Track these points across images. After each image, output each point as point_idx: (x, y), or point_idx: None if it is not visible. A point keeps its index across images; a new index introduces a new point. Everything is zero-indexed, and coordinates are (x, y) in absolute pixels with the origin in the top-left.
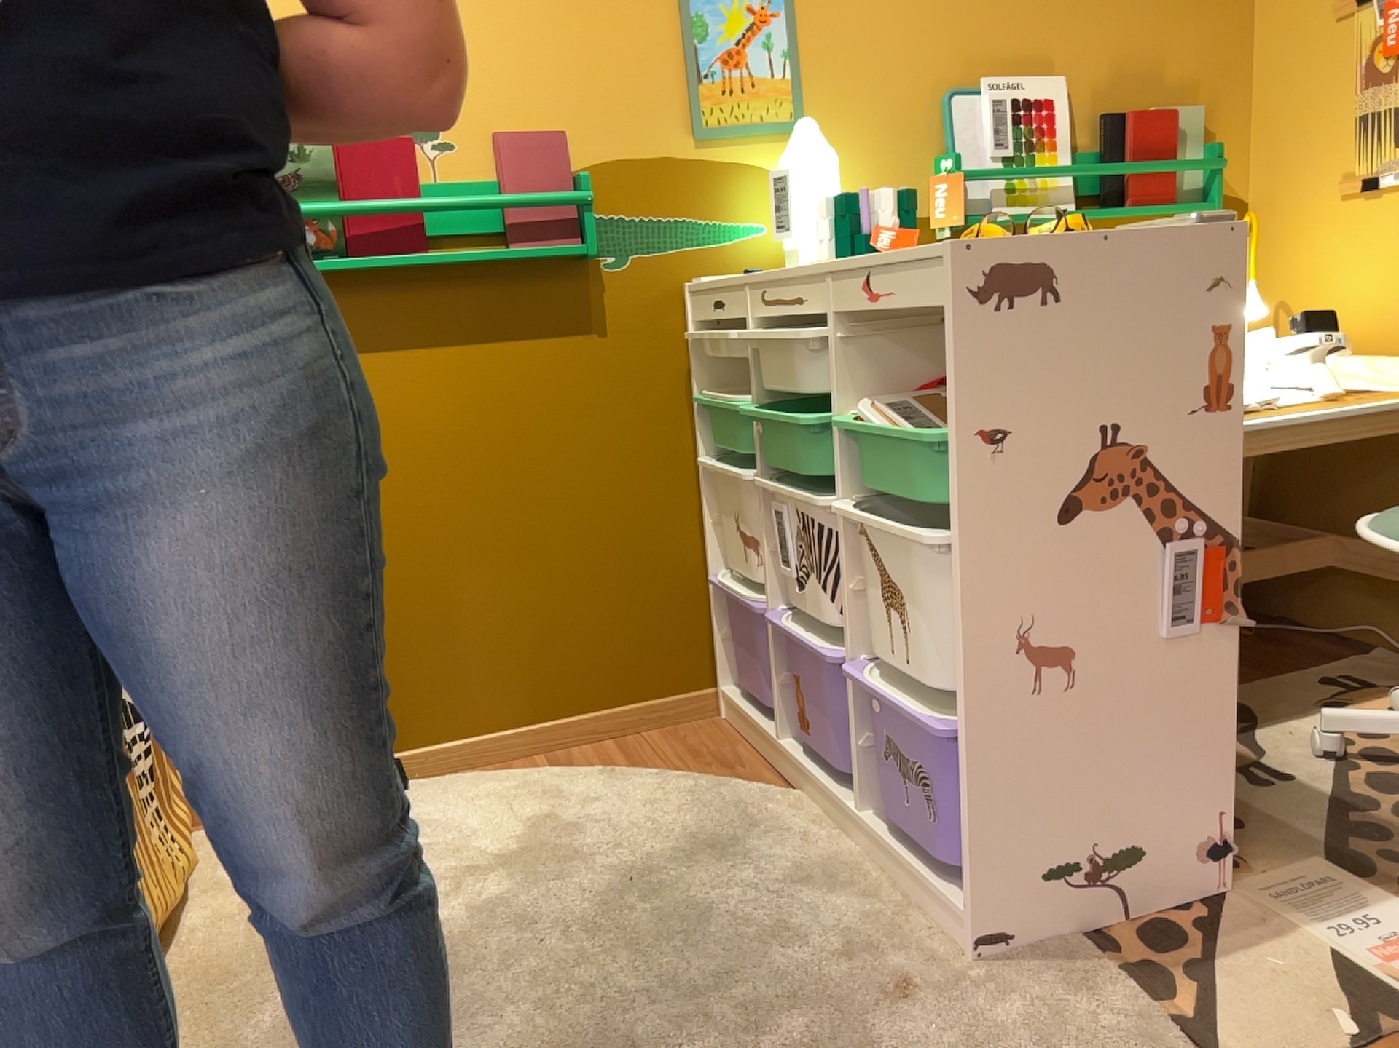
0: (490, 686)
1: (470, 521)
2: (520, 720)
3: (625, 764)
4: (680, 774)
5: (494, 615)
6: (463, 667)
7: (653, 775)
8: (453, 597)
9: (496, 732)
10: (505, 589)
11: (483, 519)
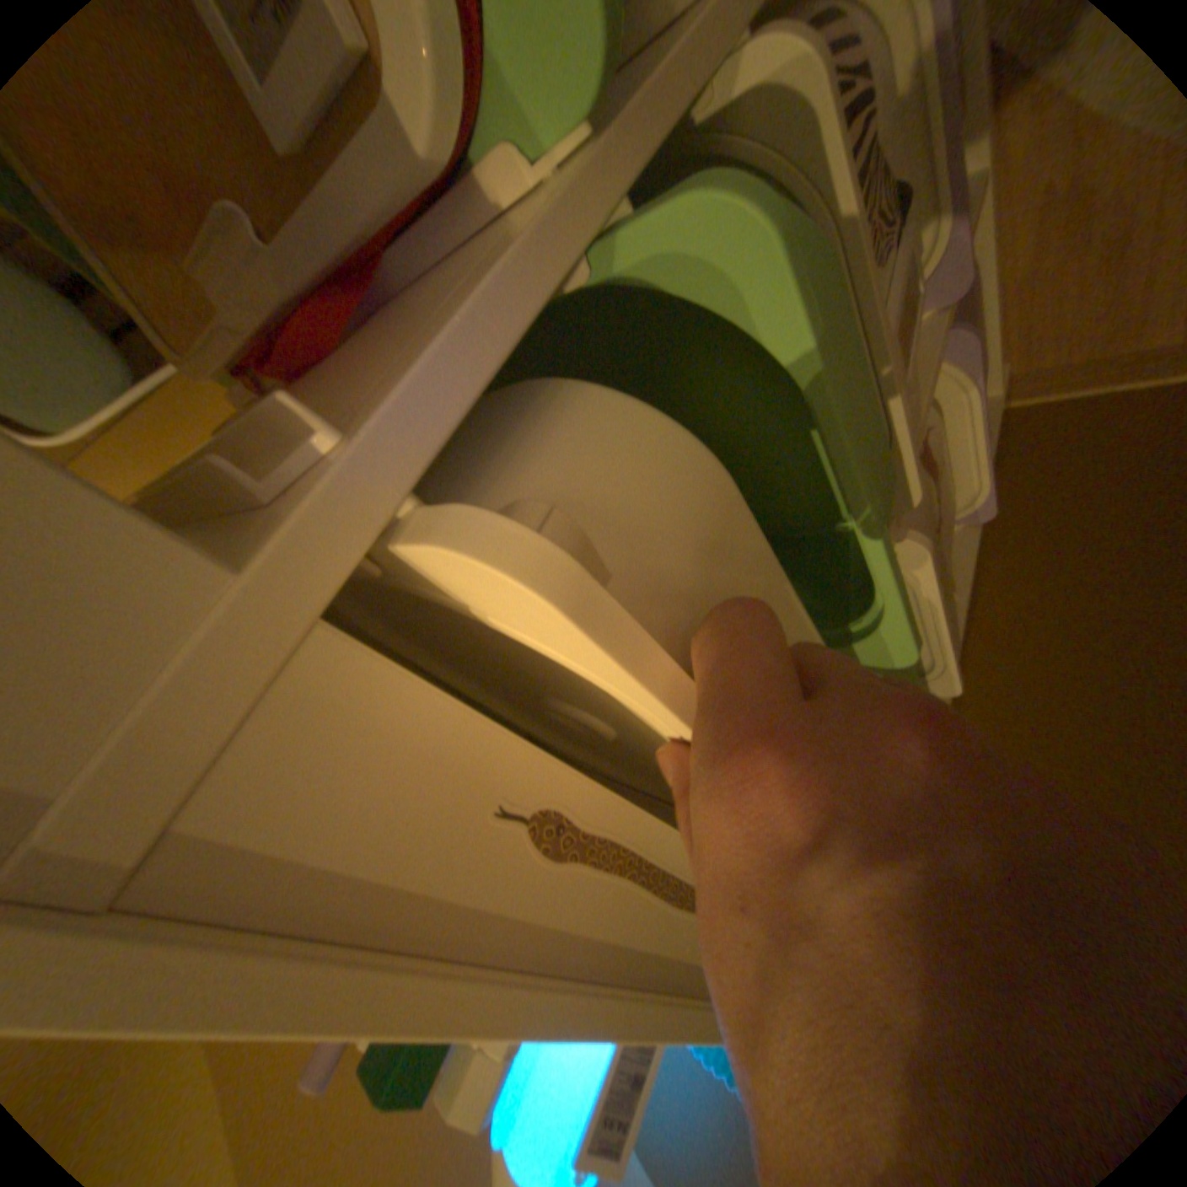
0: None
1: None
2: None
3: None
4: None
5: None
6: None
7: None
8: None
9: None
10: None
11: None
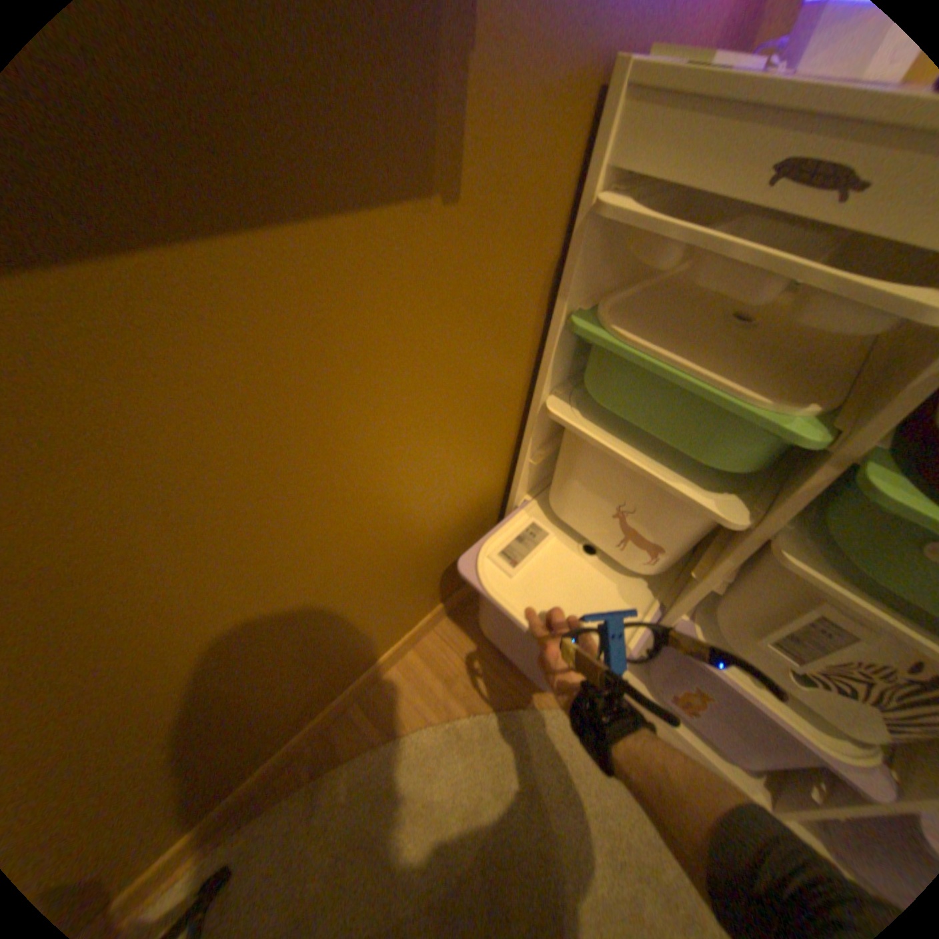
0: (297, 709)
1: (220, 629)
2: (333, 698)
3: (456, 699)
4: (524, 711)
5: (289, 671)
6: (258, 729)
7: (506, 728)
8: (223, 704)
9: (310, 725)
10: (299, 645)
11: (244, 613)
